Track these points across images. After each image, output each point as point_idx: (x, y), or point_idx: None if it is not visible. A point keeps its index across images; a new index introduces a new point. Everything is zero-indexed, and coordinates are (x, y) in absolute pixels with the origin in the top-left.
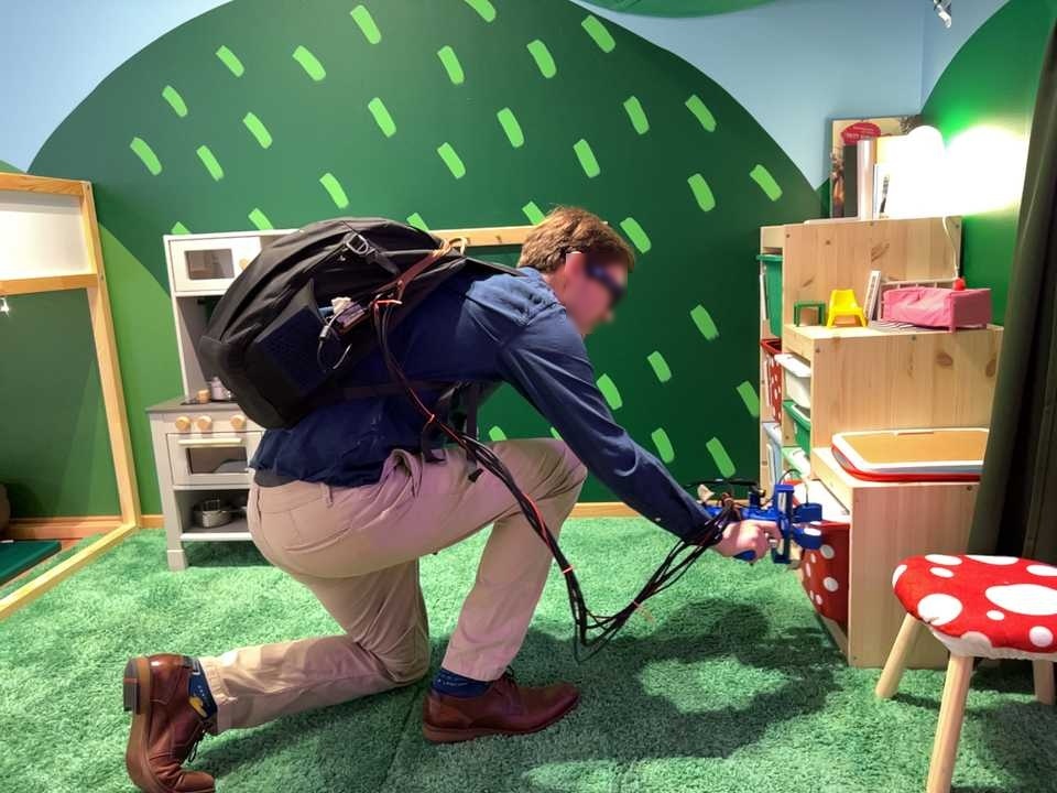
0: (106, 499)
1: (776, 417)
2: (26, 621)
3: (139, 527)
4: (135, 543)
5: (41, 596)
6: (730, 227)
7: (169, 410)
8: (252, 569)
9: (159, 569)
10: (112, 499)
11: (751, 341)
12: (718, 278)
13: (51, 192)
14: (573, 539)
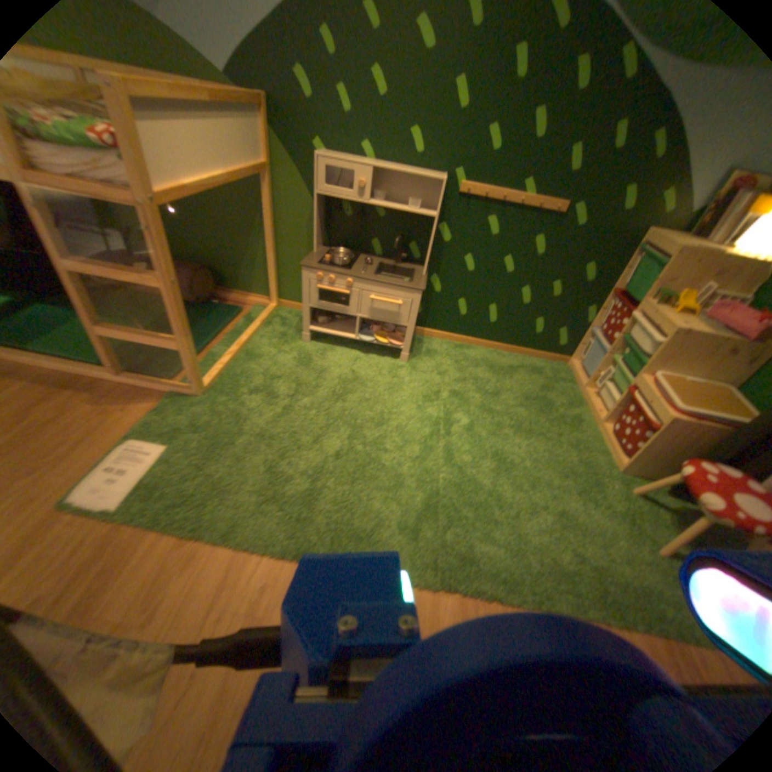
0: (264, 287)
1: (612, 336)
2: (249, 360)
3: (280, 303)
4: (282, 315)
5: (249, 343)
6: (636, 223)
7: (317, 266)
8: (344, 347)
9: (300, 337)
10: (268, 288)
11: (609, 287)
12: (613, 250)
13: (245, 95)
14: (487, 360)
